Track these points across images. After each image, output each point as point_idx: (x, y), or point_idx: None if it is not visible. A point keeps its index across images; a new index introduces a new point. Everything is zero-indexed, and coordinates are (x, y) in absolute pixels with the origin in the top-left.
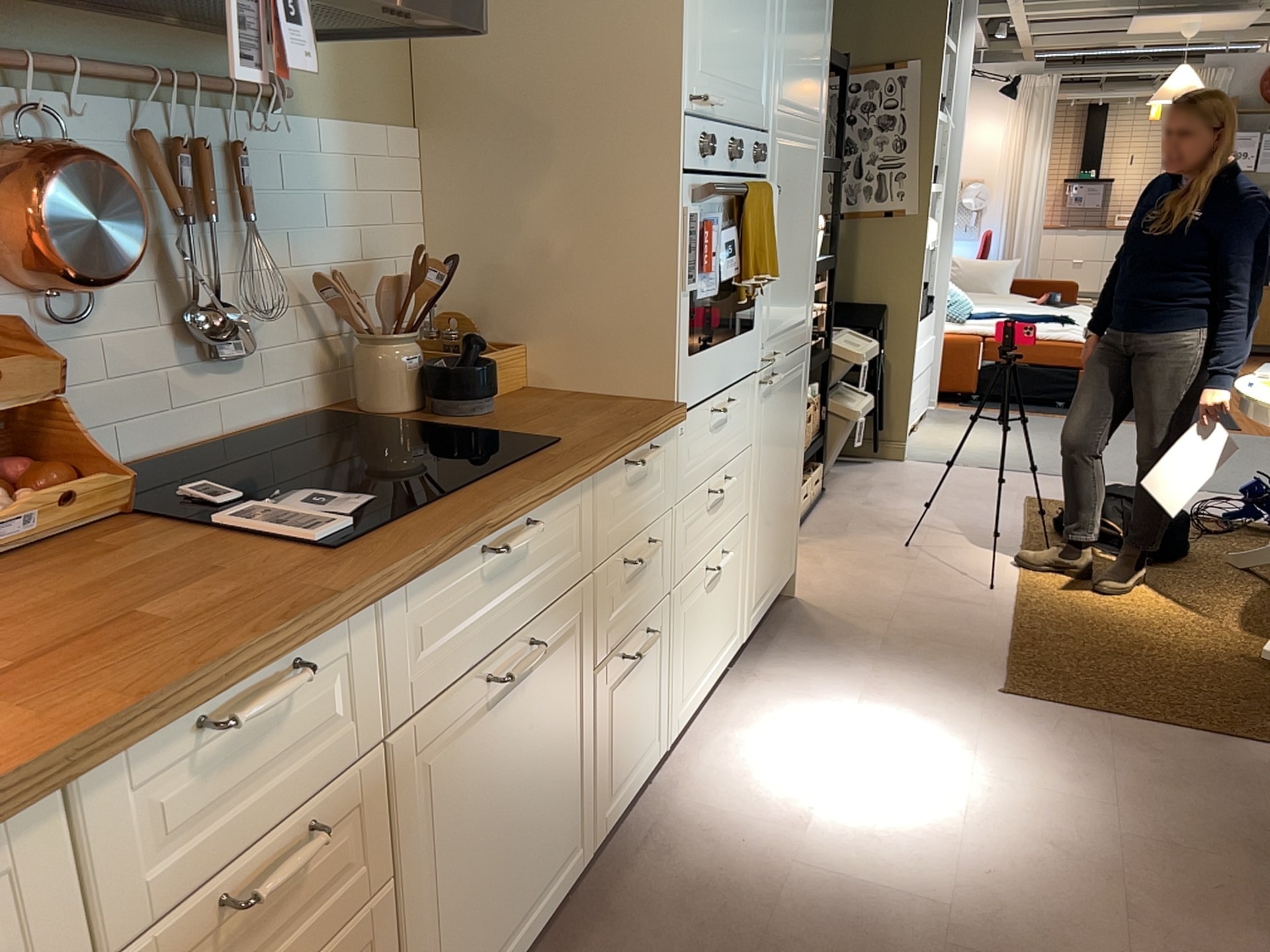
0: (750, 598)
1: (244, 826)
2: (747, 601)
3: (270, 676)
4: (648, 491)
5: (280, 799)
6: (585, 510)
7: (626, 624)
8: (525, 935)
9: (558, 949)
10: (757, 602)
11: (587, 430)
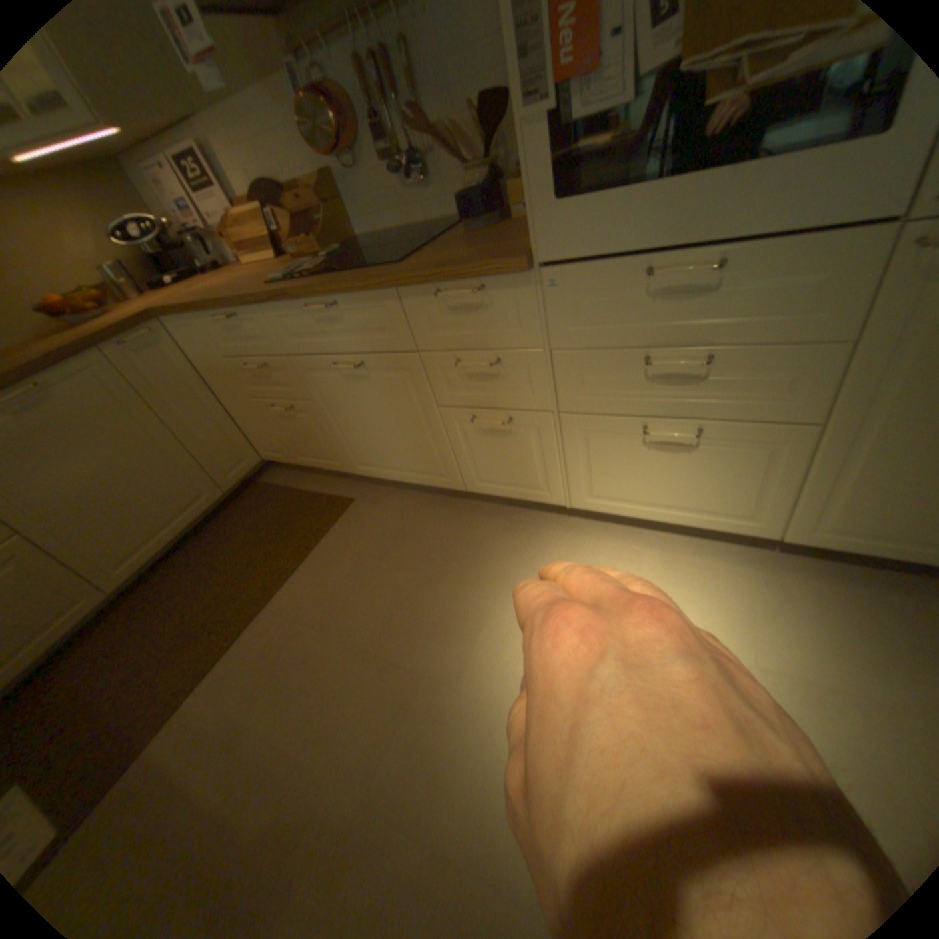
0: (811, 514)
1: (244, 351)
2: (799, 511)
3: (230, 314)
4: (488, 323)
5: (253, 350)
6: (394, 312)
7: (475, 401)
8: (409, 478)
9: (440, 503)
10: (849, 532)
11: (427, 260)
